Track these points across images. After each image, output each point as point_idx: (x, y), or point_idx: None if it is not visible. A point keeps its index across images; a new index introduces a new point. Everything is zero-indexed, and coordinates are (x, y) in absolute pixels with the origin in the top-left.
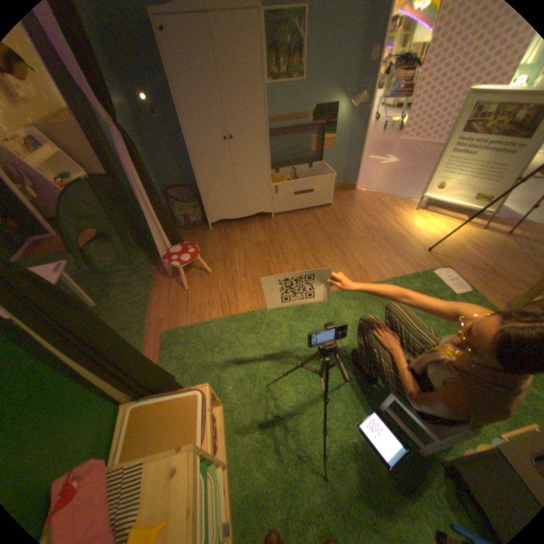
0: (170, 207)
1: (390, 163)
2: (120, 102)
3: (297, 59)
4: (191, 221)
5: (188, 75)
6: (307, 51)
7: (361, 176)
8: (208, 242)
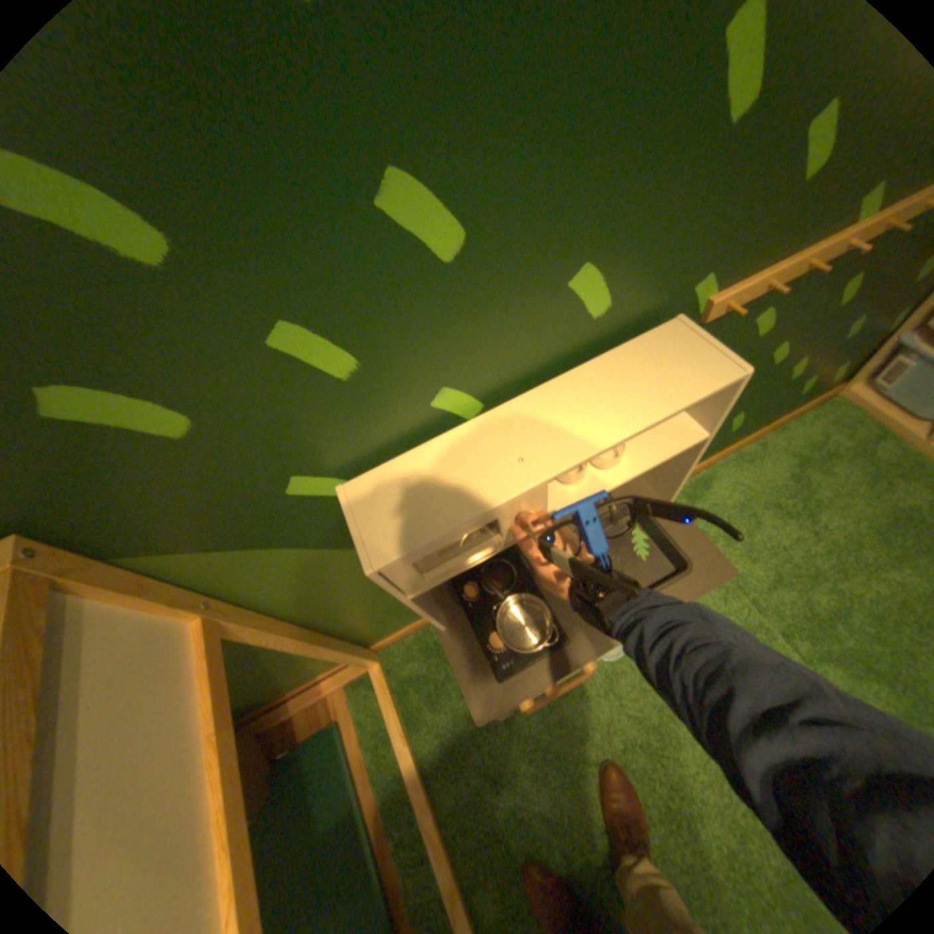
0: None
1: None
2: None
3: None
4: None
5: None
6: None
7: None
8: None
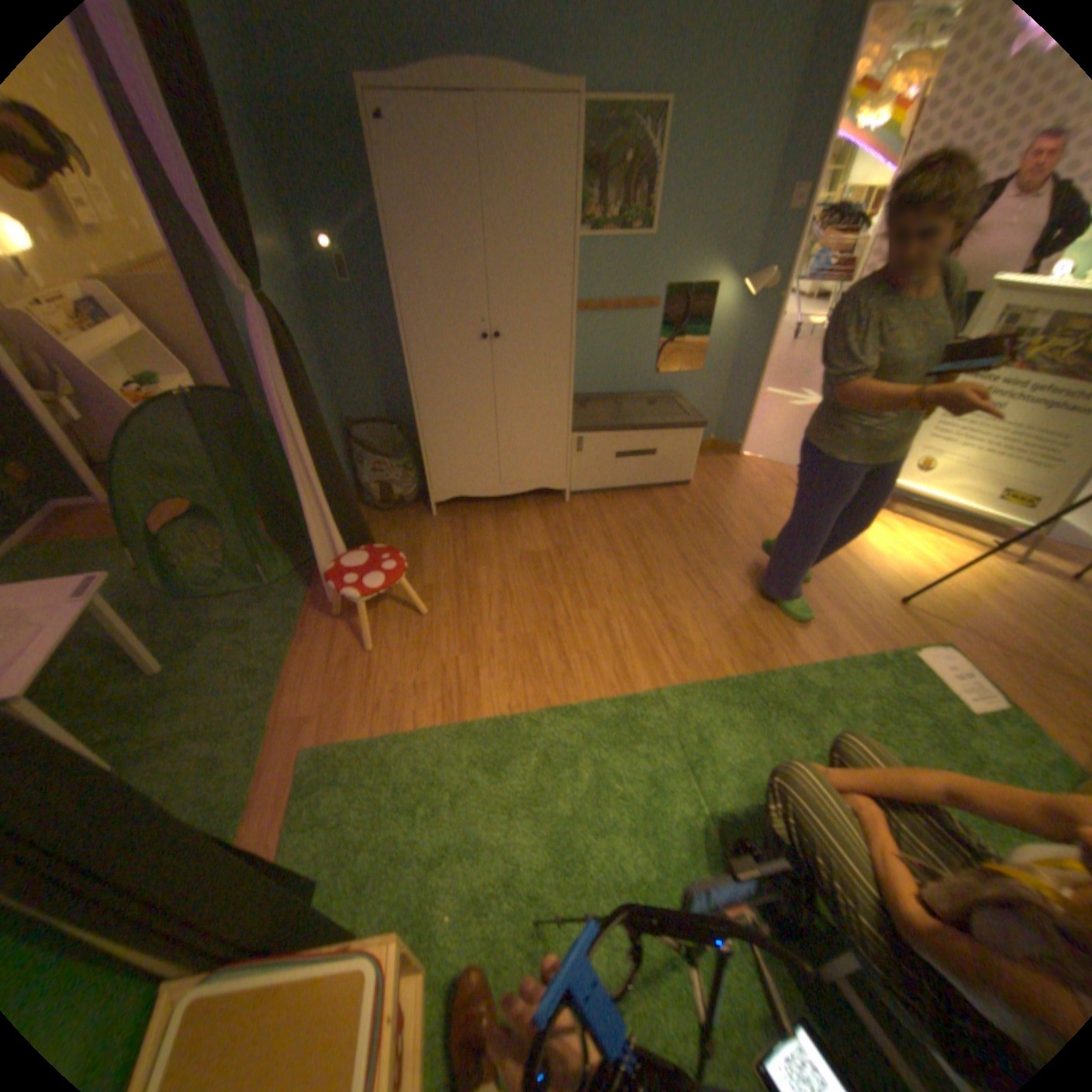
0: (354, 463)
1: (809, 406)
2: (278, 250)
3: (644, 196)
4: (395, 496)
5: (423, 209)
6: (665, 183)
7: (751, 428)
8: (426, 543)
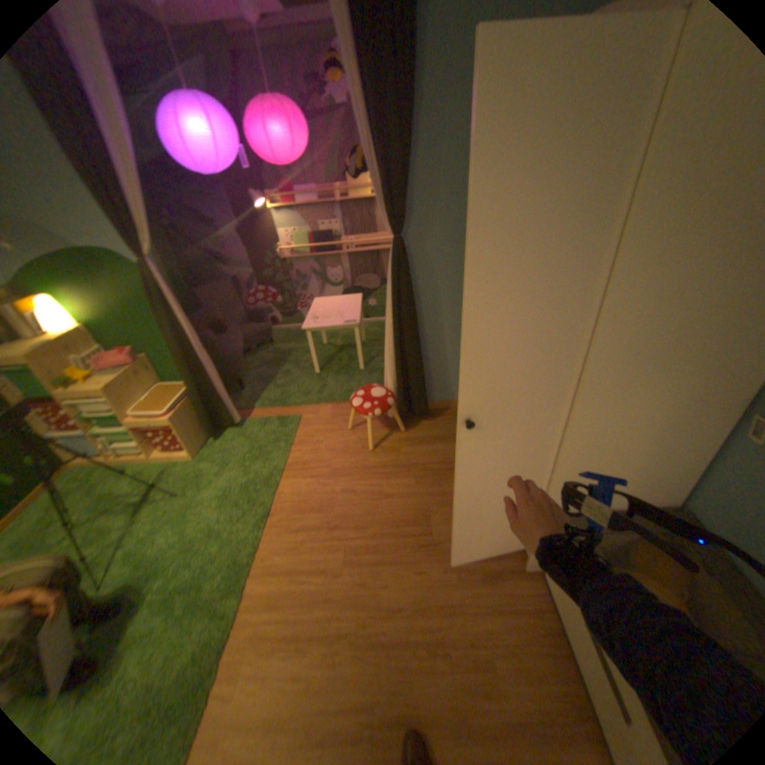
0: None
1: None
2: None
3: None
4: None
5: None
6: None
7: None
8: (449, 448)
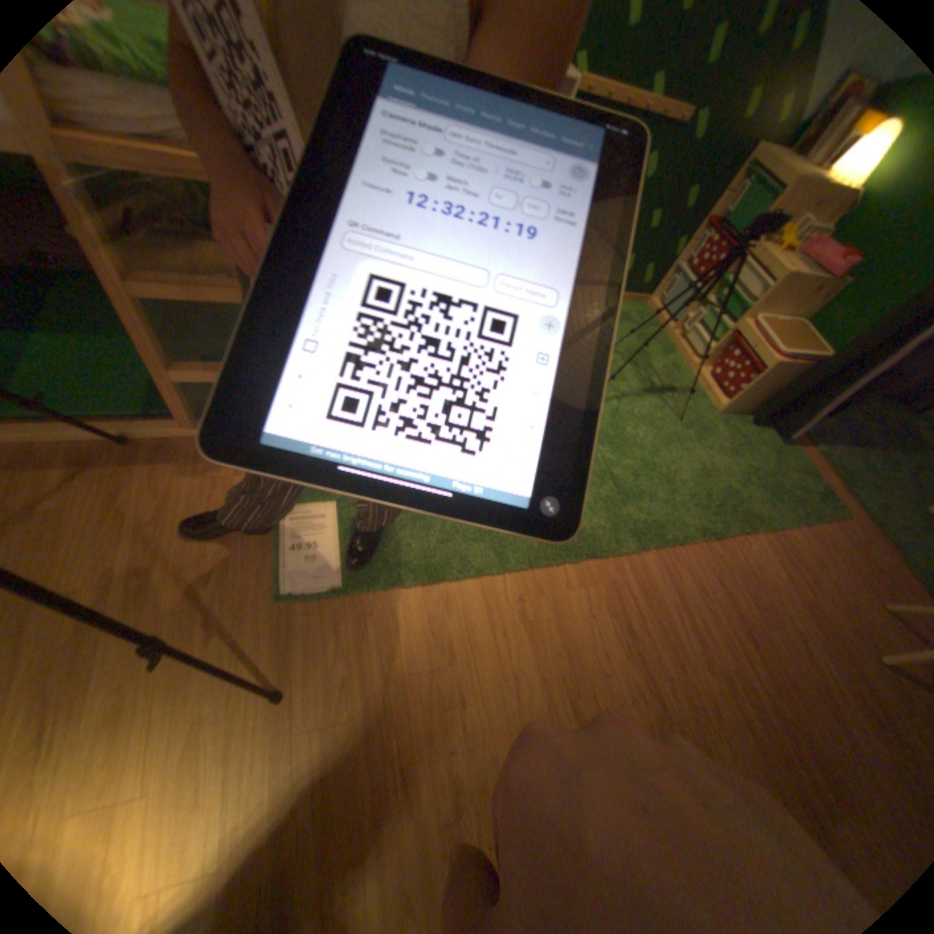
0: None
1: None
2: None
3: None
4: None
5: None
6: None
7: None
8: None
